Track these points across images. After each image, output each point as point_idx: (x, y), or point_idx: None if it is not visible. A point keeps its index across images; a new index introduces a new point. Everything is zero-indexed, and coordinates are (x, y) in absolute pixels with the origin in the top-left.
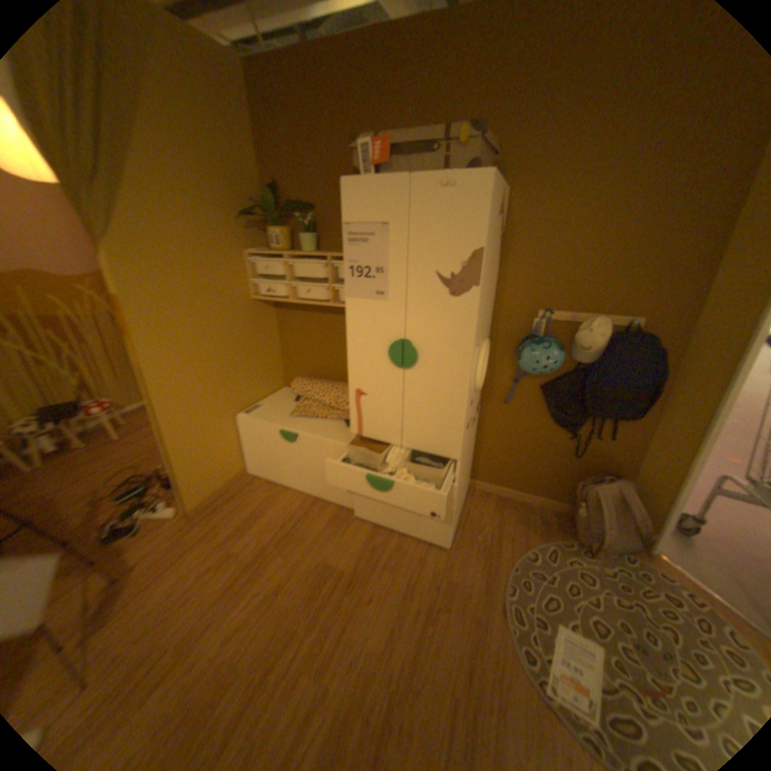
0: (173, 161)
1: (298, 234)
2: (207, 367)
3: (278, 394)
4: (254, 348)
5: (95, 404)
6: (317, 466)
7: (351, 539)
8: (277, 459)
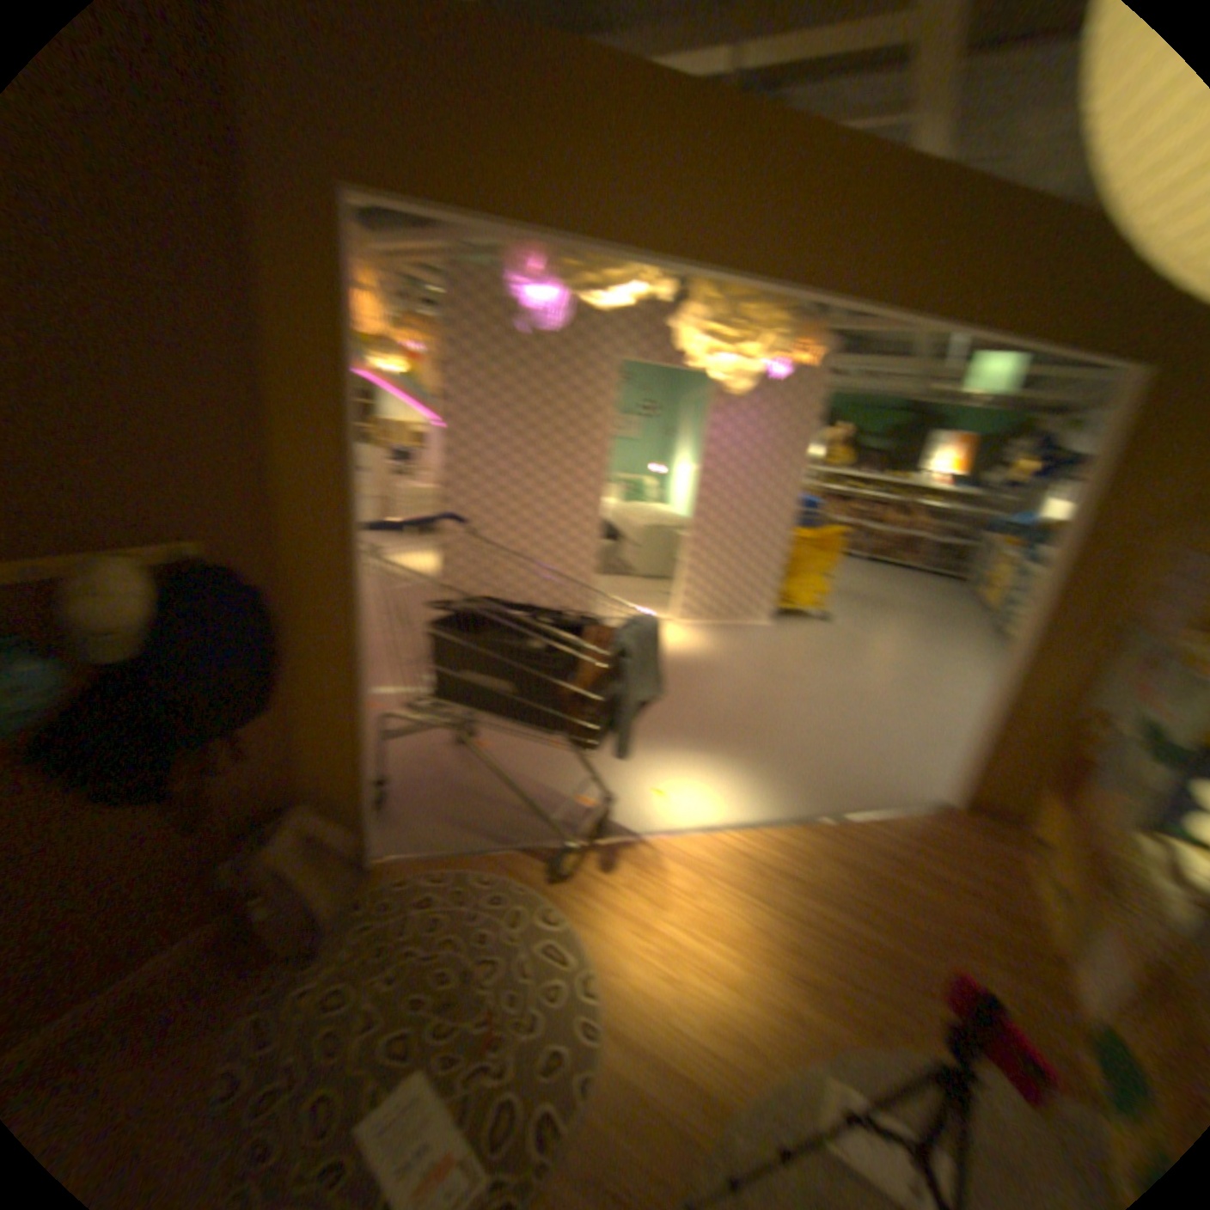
0: None
1: None
2: None
3: None
4: None
5: None
6: None
7: None
8: None
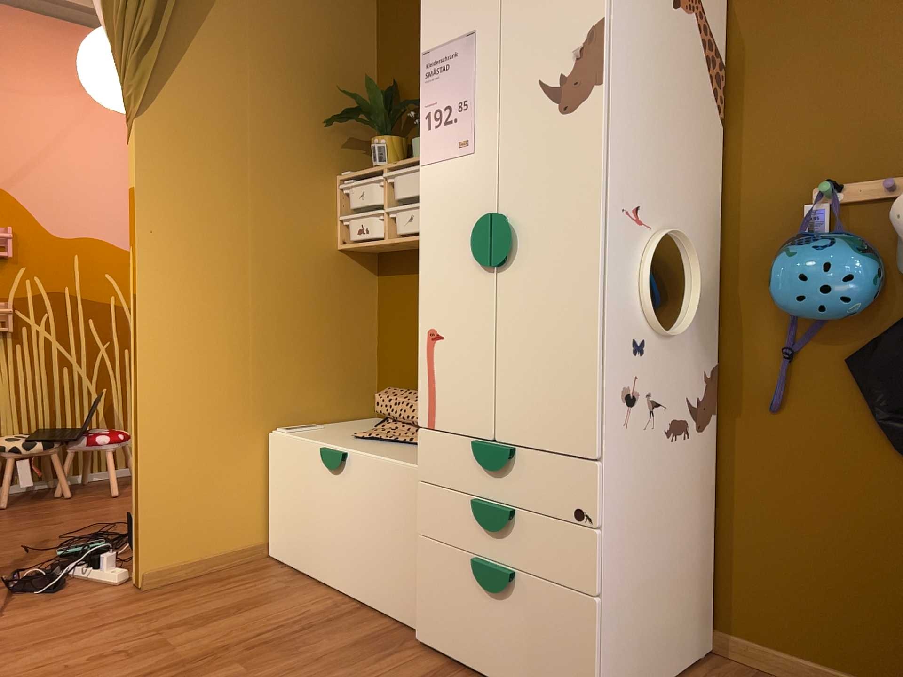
0: (258, 49)
1: (412, 141)
2: (240, 328)
3: (357, 421)
4: (328, 327)
5: (111, 430)
6: (369, 521)
7: (389, 671)
8: (313, 515)
